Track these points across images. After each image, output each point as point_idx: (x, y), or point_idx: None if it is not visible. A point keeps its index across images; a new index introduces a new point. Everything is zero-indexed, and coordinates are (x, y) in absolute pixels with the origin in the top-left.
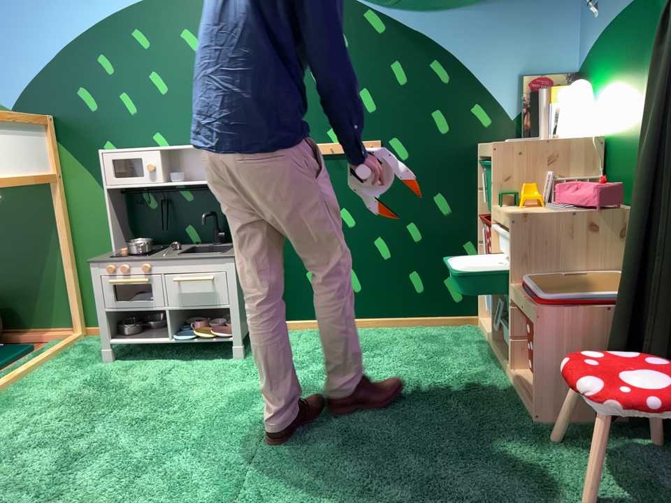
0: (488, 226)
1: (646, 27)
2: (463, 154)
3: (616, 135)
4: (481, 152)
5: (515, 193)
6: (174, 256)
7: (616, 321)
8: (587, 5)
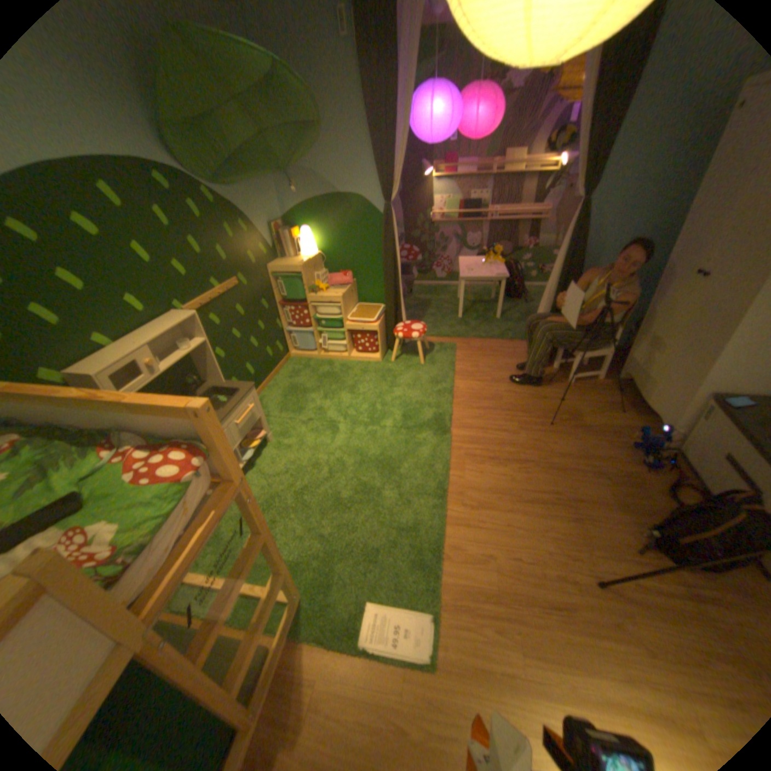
0: (304, 306)
1: (341, 208)
2: (263, 274)
3: (328, 251)
4: (274, 270)
5: (317, 287)
6: (220, 412)
7: (385, 318)
8: (282, 184)
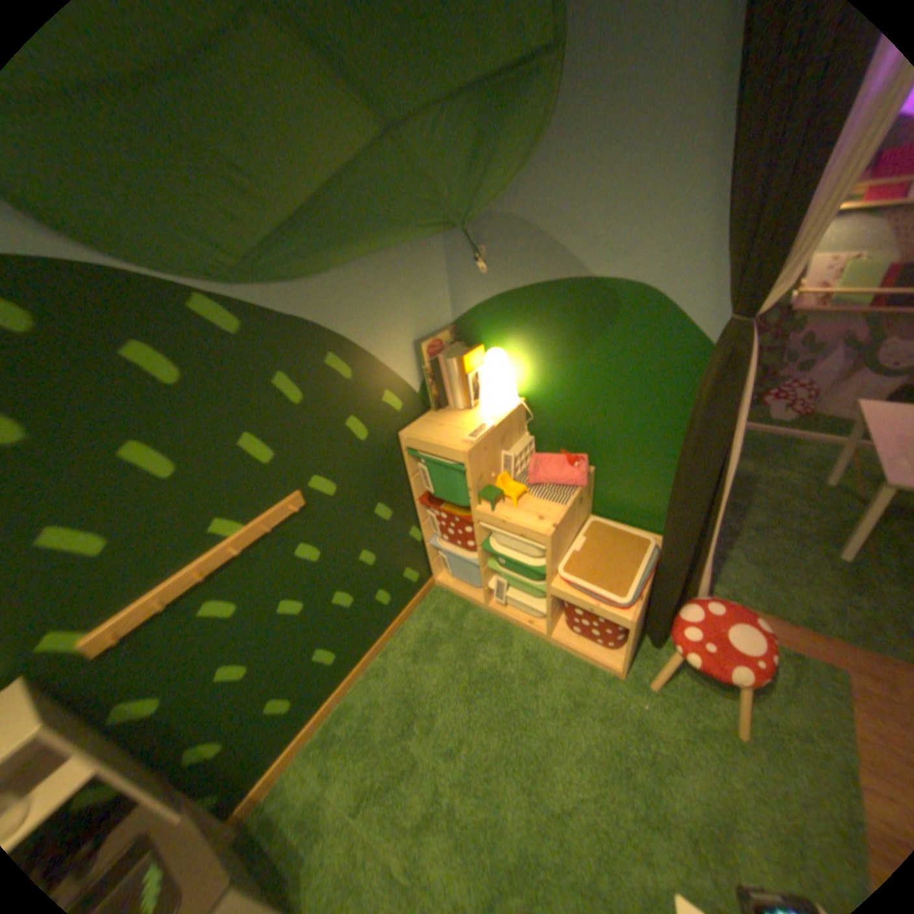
0: (466, 523)
1: (591, 314)
2: (389, 451)
3: (542, 400)
4: (413, 445)
5: (501, 493)
6: None
7: (656, 582)
8: (462, 254)
